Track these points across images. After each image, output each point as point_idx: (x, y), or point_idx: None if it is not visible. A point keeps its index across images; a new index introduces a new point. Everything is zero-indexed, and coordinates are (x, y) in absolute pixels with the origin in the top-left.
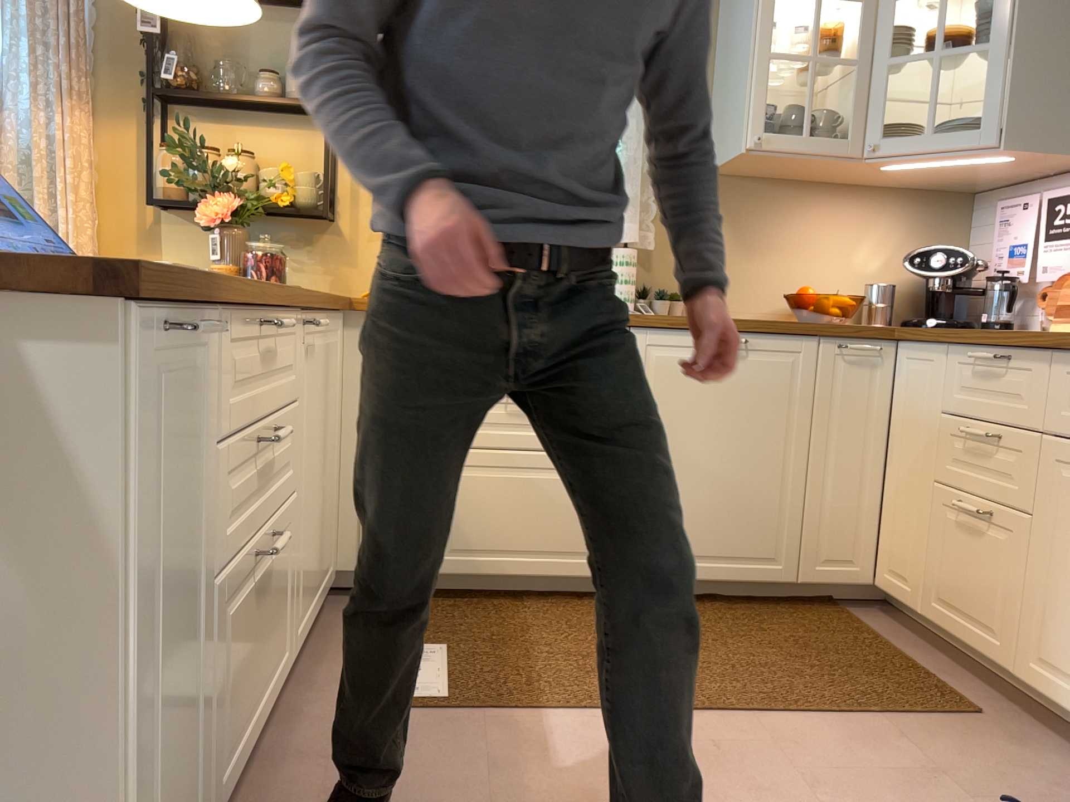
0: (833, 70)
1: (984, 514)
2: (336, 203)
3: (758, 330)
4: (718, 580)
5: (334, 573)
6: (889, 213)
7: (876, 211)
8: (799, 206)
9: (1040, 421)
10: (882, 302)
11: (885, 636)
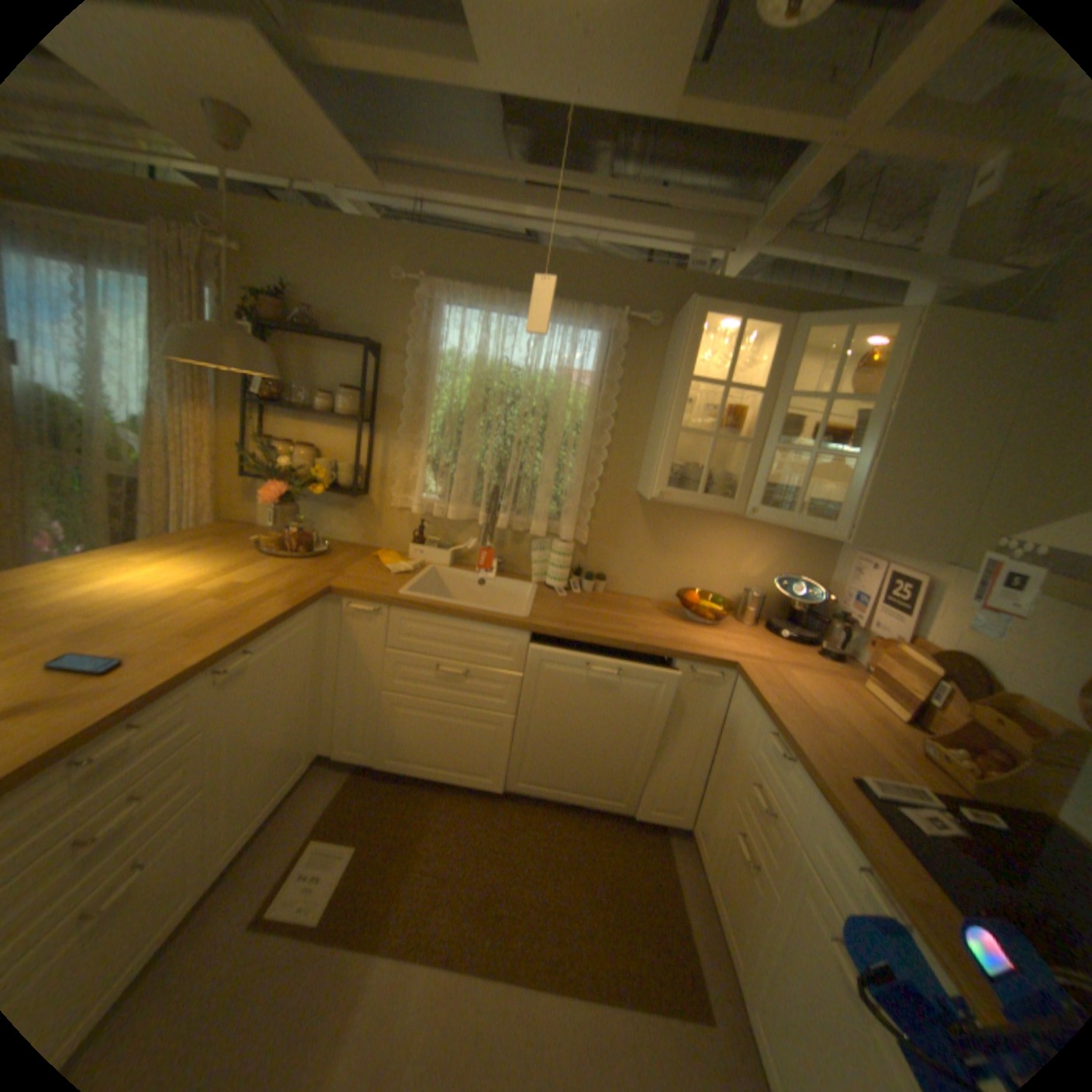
0: (739, 436)
1: (753, 869)
2: (368, 484)
3: (628, 651)
4: (577, 810)
5: (313, 760)
6: (774, 537)
7: (764, 536)
8: (704, 525)
9: (803, 835)
10: (752, 609)
11: (684, 888)
